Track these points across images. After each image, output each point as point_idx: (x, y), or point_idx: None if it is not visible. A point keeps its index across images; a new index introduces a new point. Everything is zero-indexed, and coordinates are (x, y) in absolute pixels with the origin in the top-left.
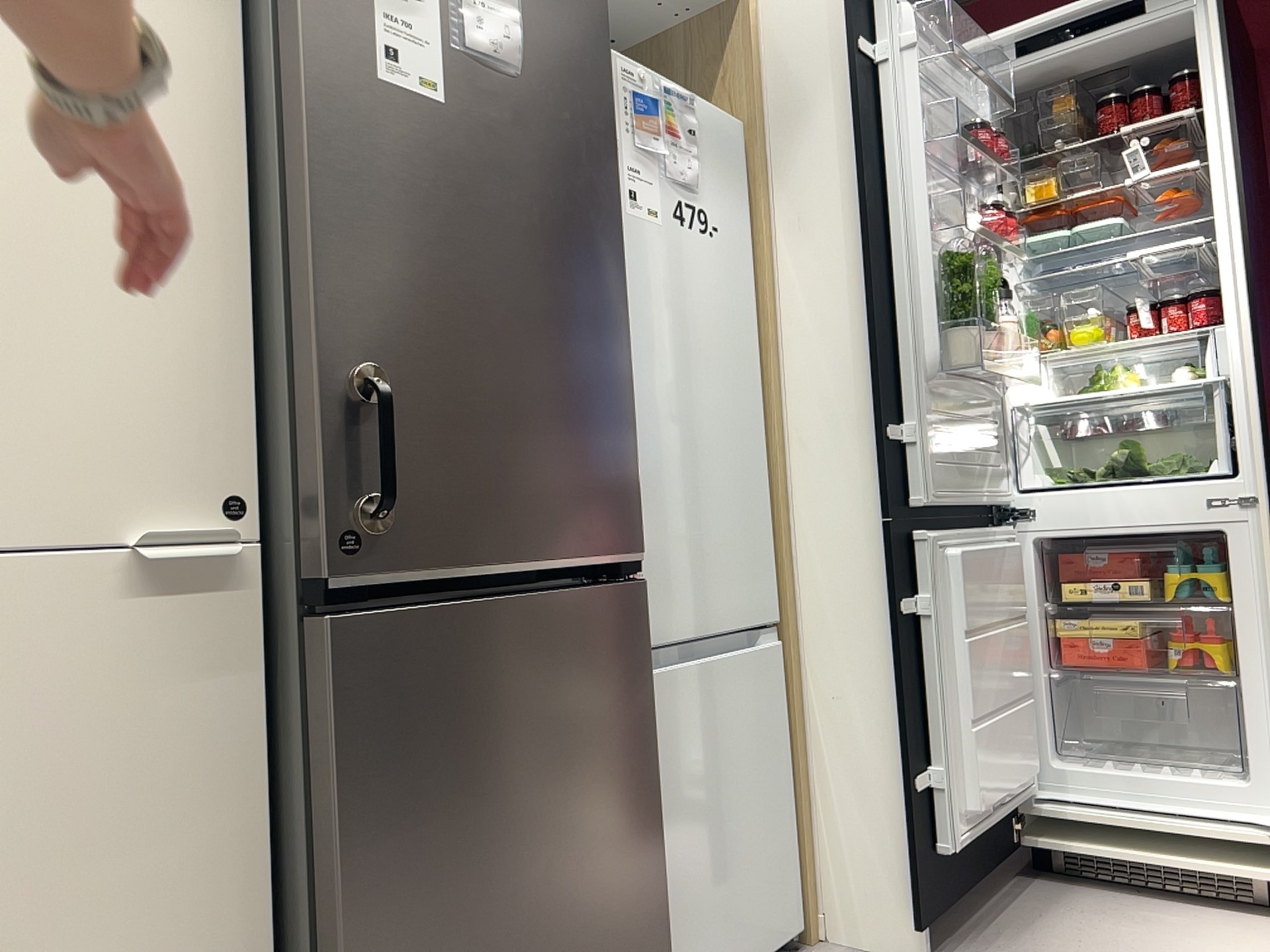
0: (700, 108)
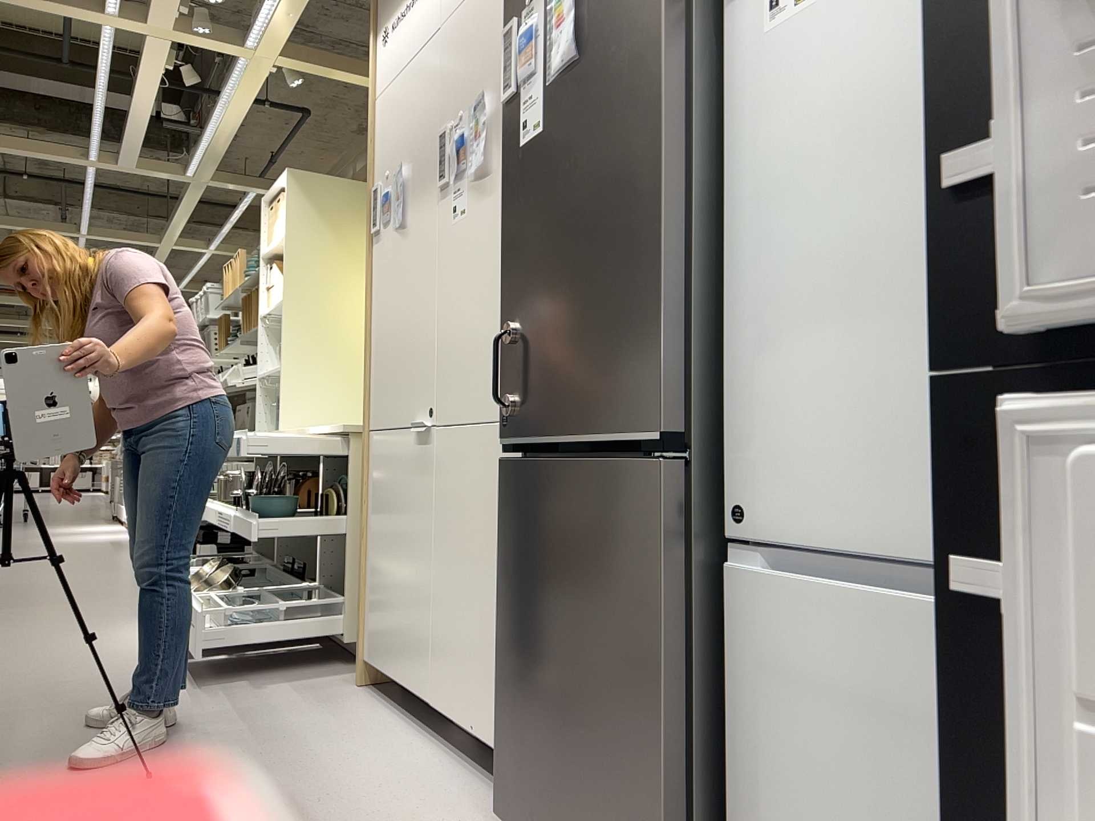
0: None
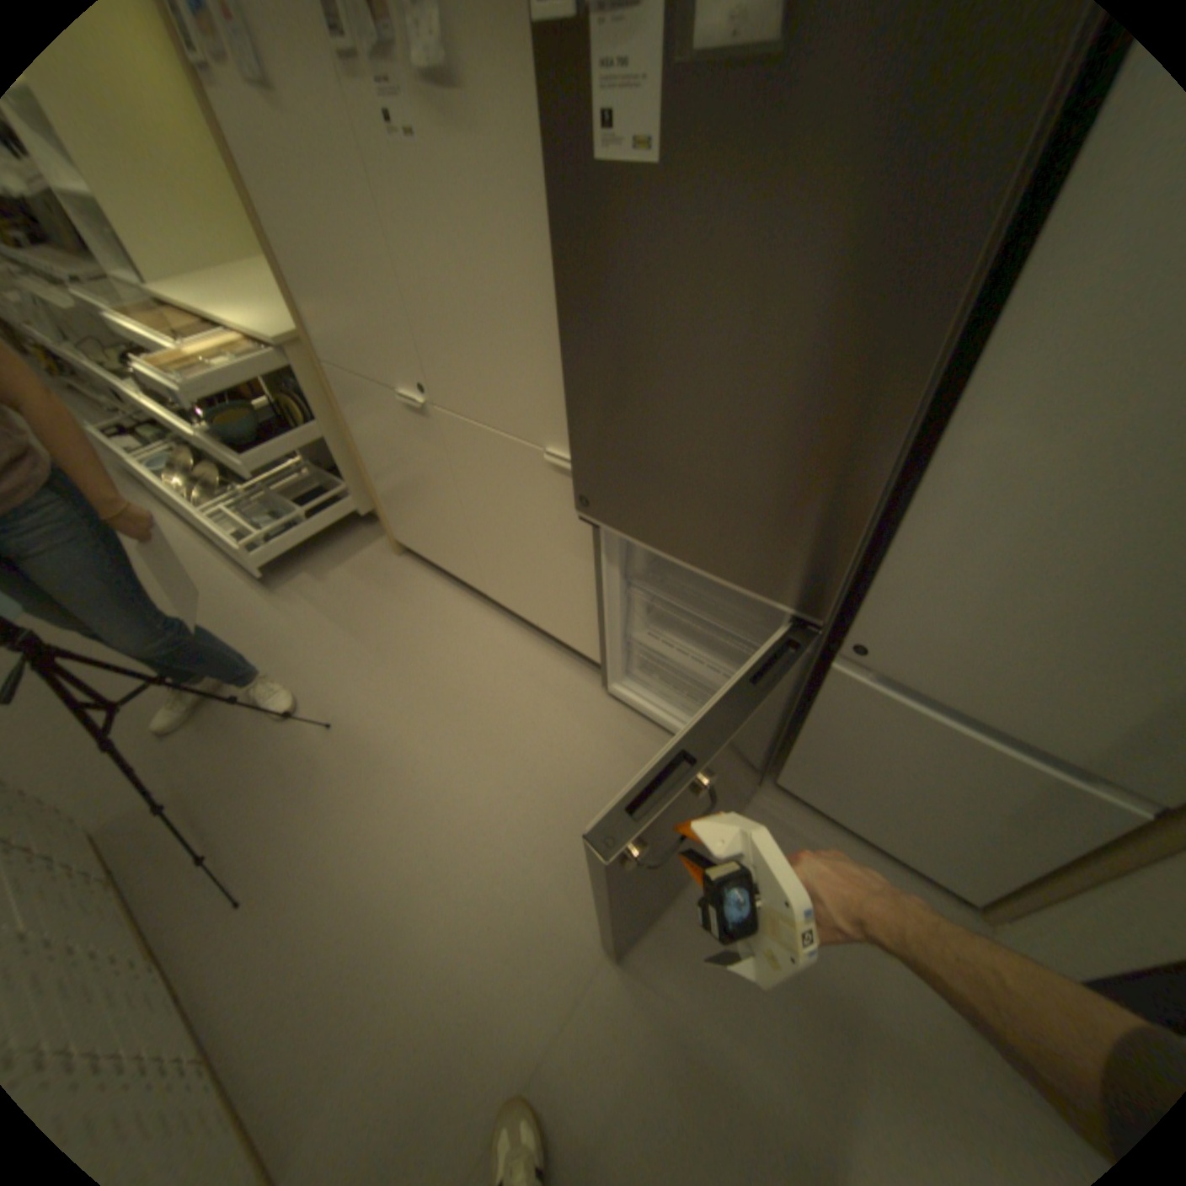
0: None
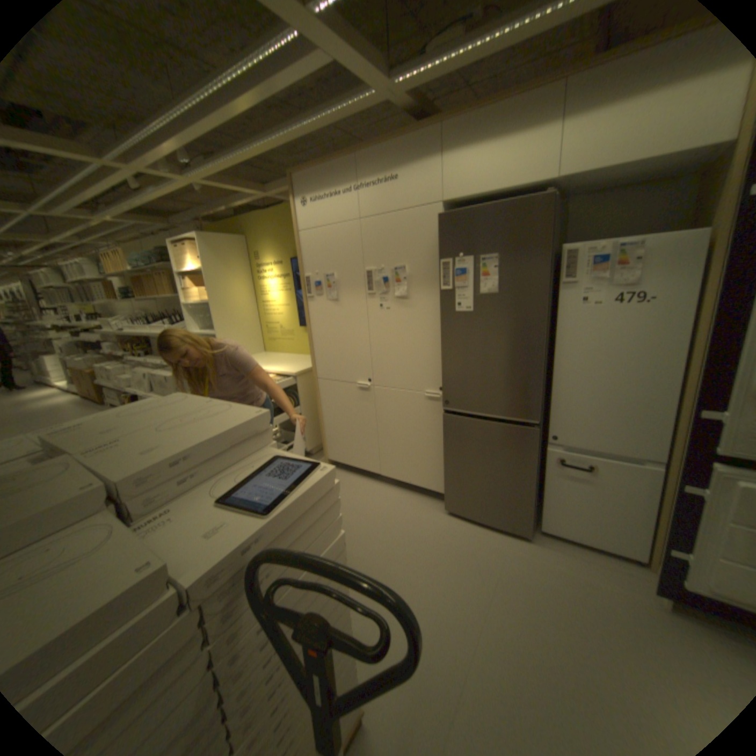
0: (653, 241)
